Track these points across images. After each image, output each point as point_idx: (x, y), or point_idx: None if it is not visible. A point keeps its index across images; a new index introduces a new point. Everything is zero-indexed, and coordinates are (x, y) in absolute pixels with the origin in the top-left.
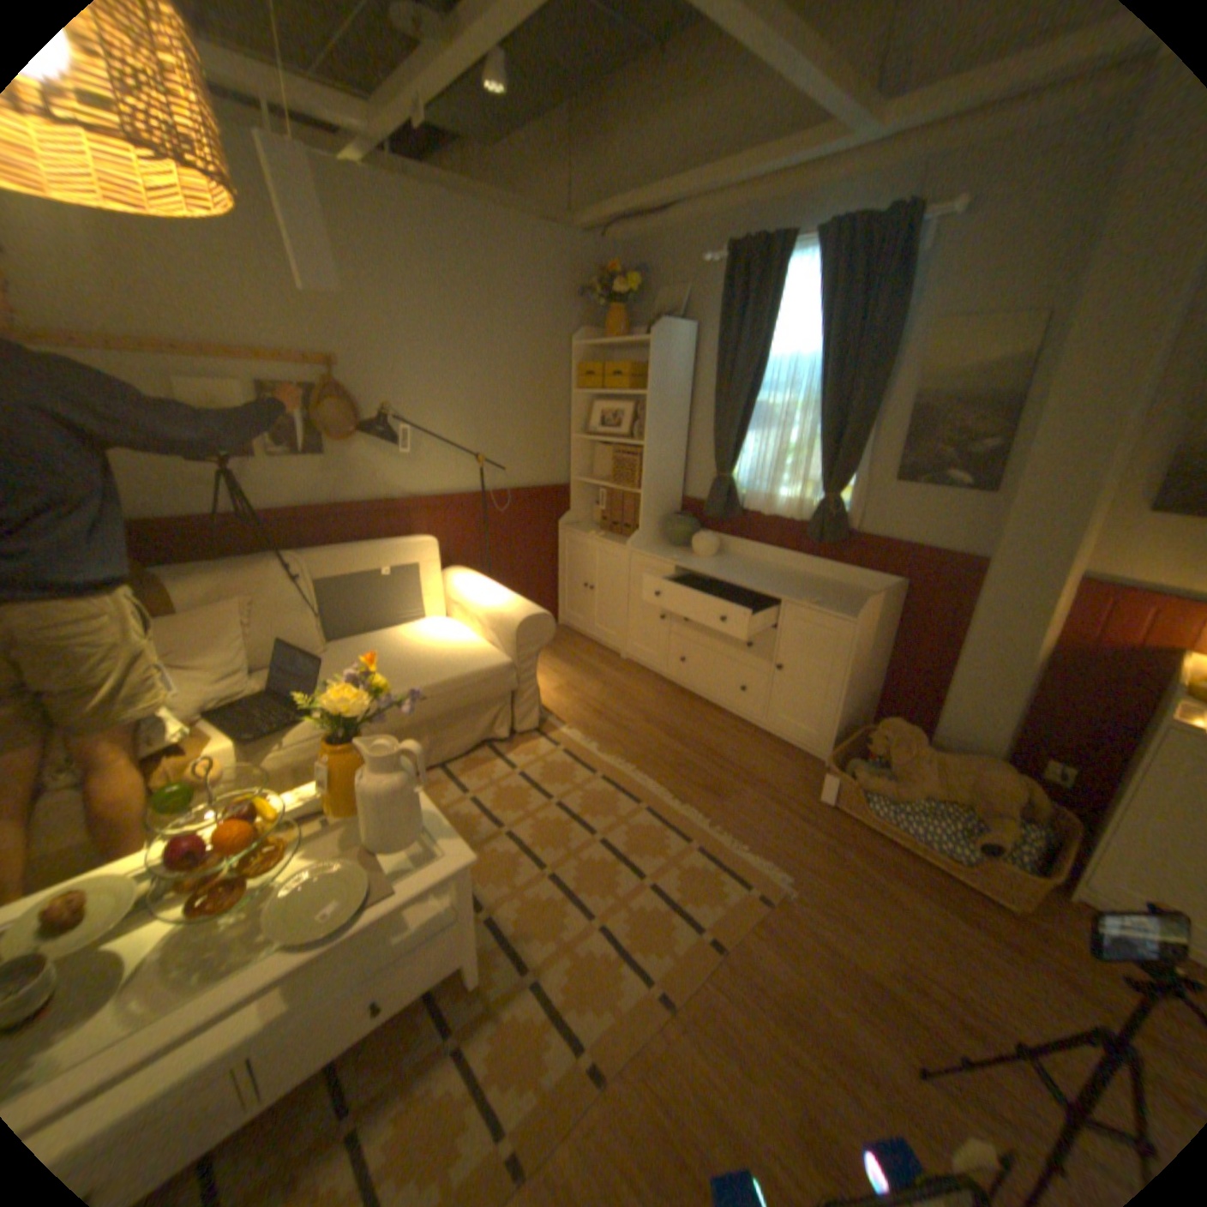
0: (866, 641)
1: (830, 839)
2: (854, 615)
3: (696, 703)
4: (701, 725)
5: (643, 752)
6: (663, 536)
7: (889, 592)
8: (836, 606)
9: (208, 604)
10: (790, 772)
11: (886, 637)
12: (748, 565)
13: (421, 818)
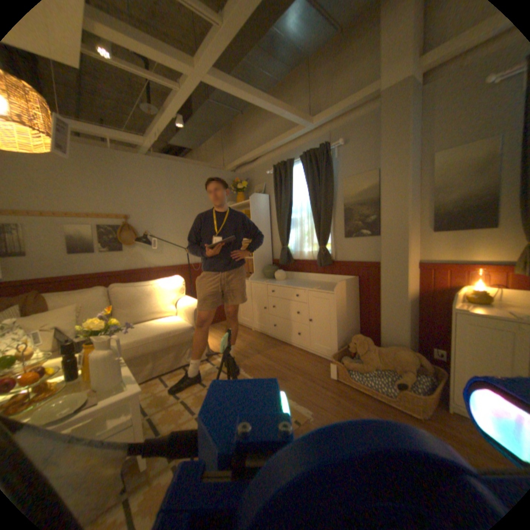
0: (341, 302)
1: (334, 394)
2: (333, 290)
3: (282, 345)
4: (283, 353)
5: (253, 365)
6: (265, 275)
7: (349, 280)
8: (327, 288)
9: (61, 307)
10: (320, 368)
11: (354, 302)
12: (298, 281)
13: (122, 378)
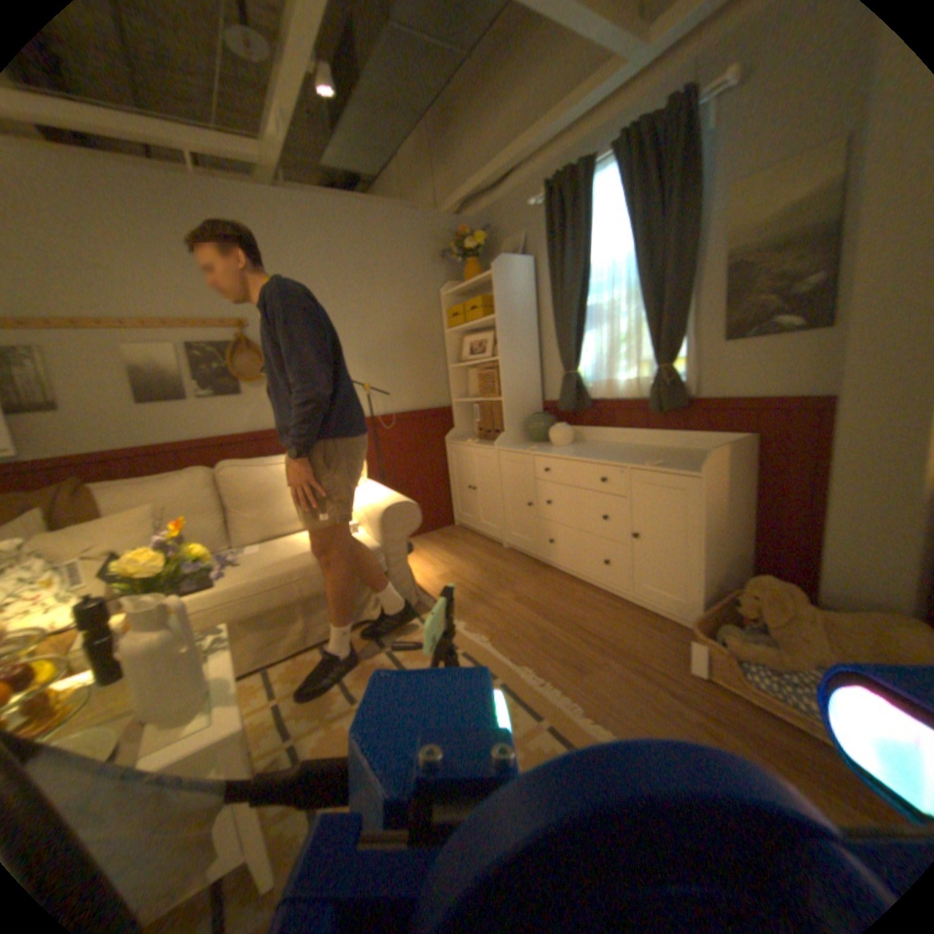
0: (718, 496)
1: (706, 718)
2: (699, 470)
3: (567, 582)
4: (570, 601)
5: (508, 629)
6: (528, 435)
7: (736, 444)
8: (681, 465)
9: (125, 510)
10: (661, 644)
11: (745, 494)
12: (601, 446)
13: (212, 685)
